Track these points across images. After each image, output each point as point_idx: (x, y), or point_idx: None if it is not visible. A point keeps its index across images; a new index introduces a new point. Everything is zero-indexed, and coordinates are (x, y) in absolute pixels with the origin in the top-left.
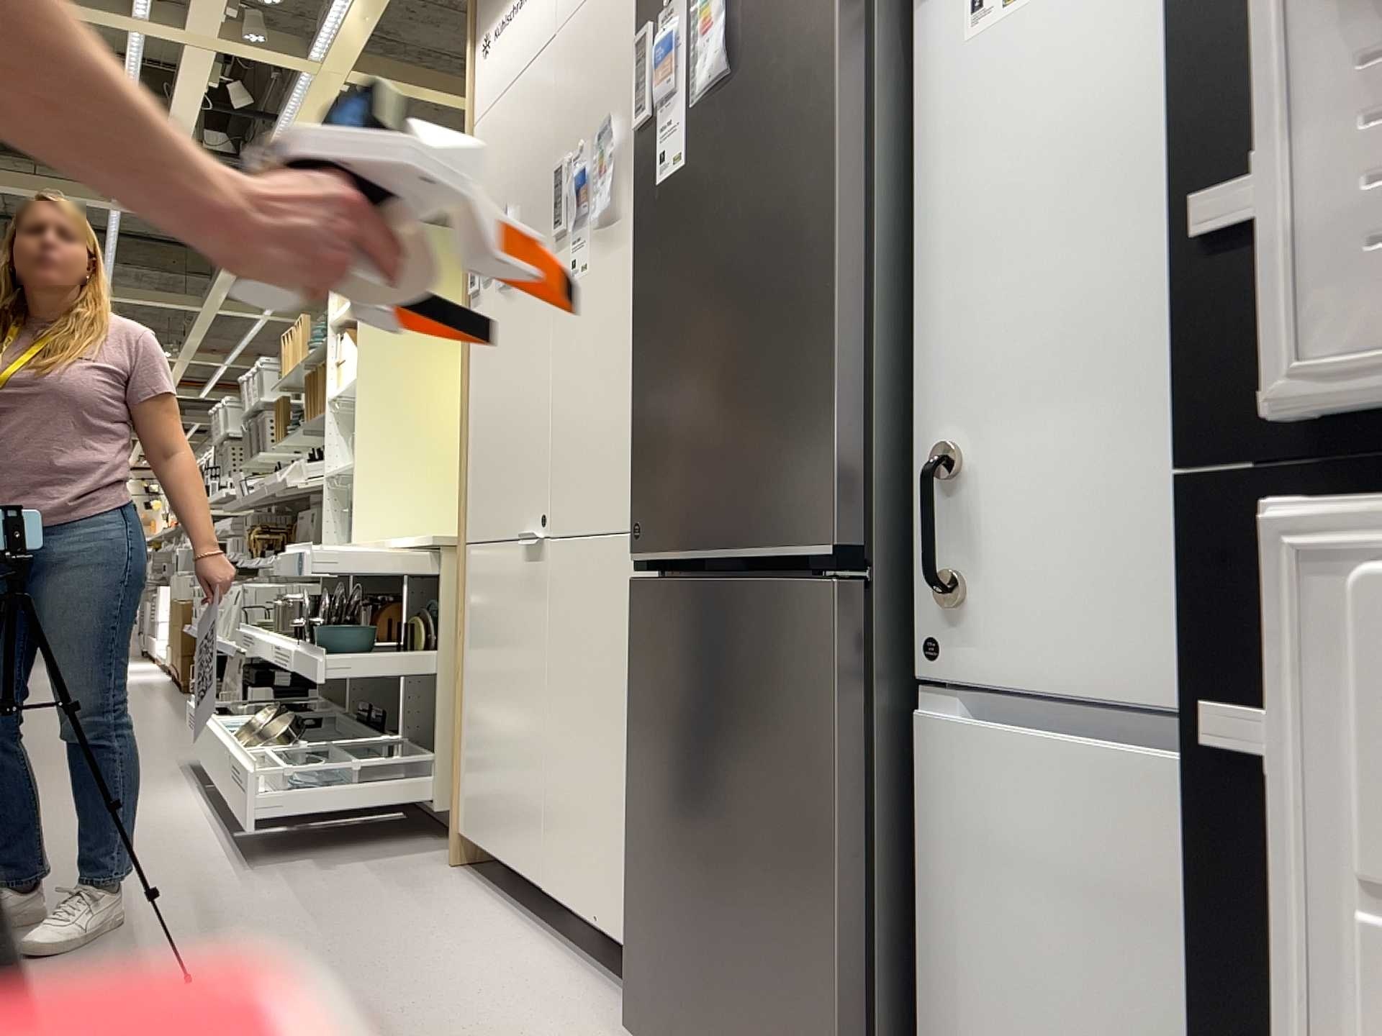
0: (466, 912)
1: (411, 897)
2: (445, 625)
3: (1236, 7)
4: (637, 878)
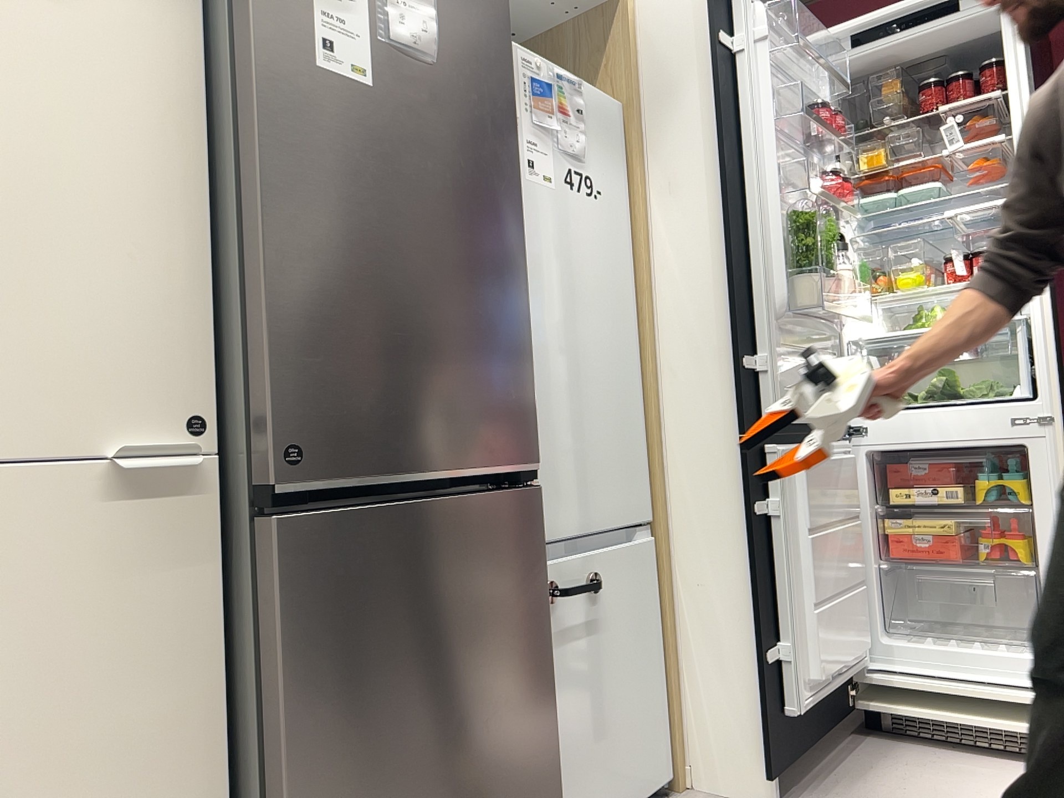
0: None
1: None
2: None
3: (742, 304)
4: None
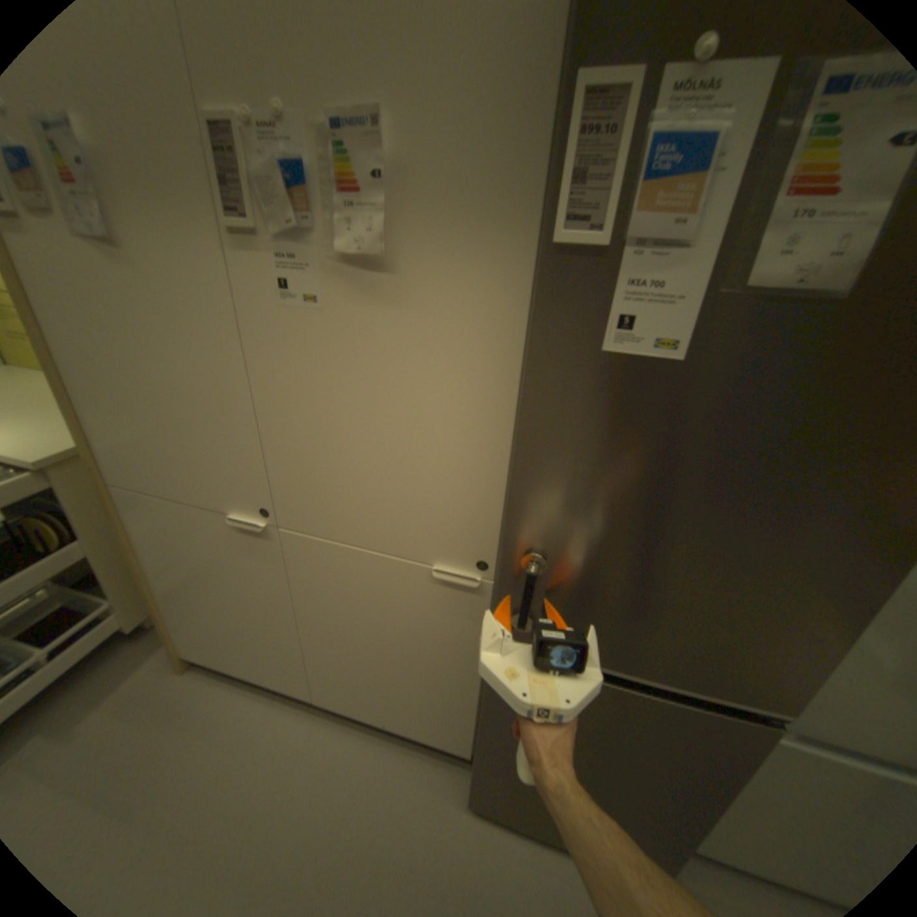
0: (243, 724)
1: (183, 731)
2: (80, 521)
3: None
4: (483, 762)
